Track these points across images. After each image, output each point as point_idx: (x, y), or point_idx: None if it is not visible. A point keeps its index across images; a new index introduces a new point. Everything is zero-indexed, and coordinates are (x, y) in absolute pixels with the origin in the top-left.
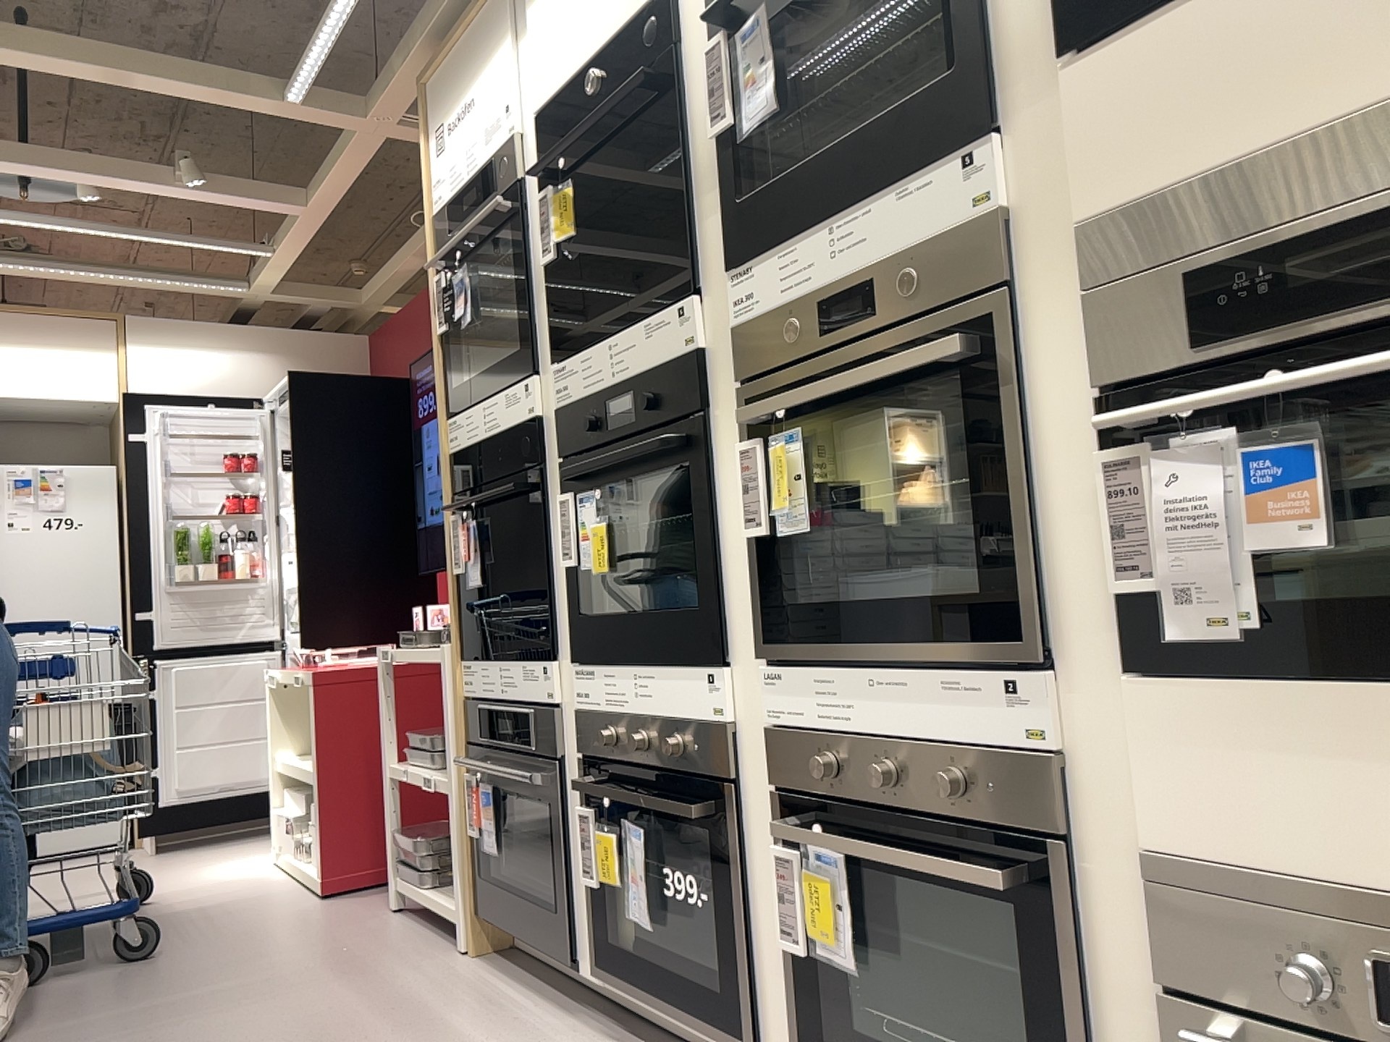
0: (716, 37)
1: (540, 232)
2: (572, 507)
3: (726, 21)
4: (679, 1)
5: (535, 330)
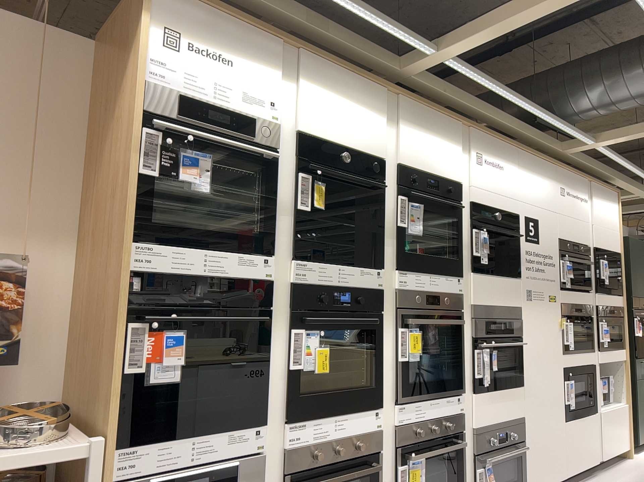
0: (403, 198)
1: (302, 193)
2: (303, 334)
3: (409, 198)
4: (383, 168)
5: (277, 233)
